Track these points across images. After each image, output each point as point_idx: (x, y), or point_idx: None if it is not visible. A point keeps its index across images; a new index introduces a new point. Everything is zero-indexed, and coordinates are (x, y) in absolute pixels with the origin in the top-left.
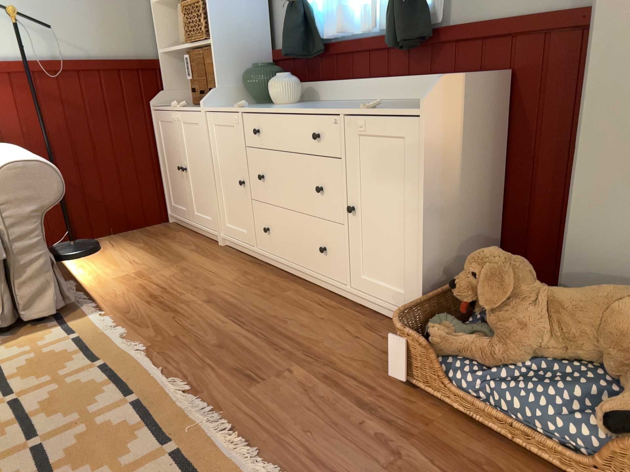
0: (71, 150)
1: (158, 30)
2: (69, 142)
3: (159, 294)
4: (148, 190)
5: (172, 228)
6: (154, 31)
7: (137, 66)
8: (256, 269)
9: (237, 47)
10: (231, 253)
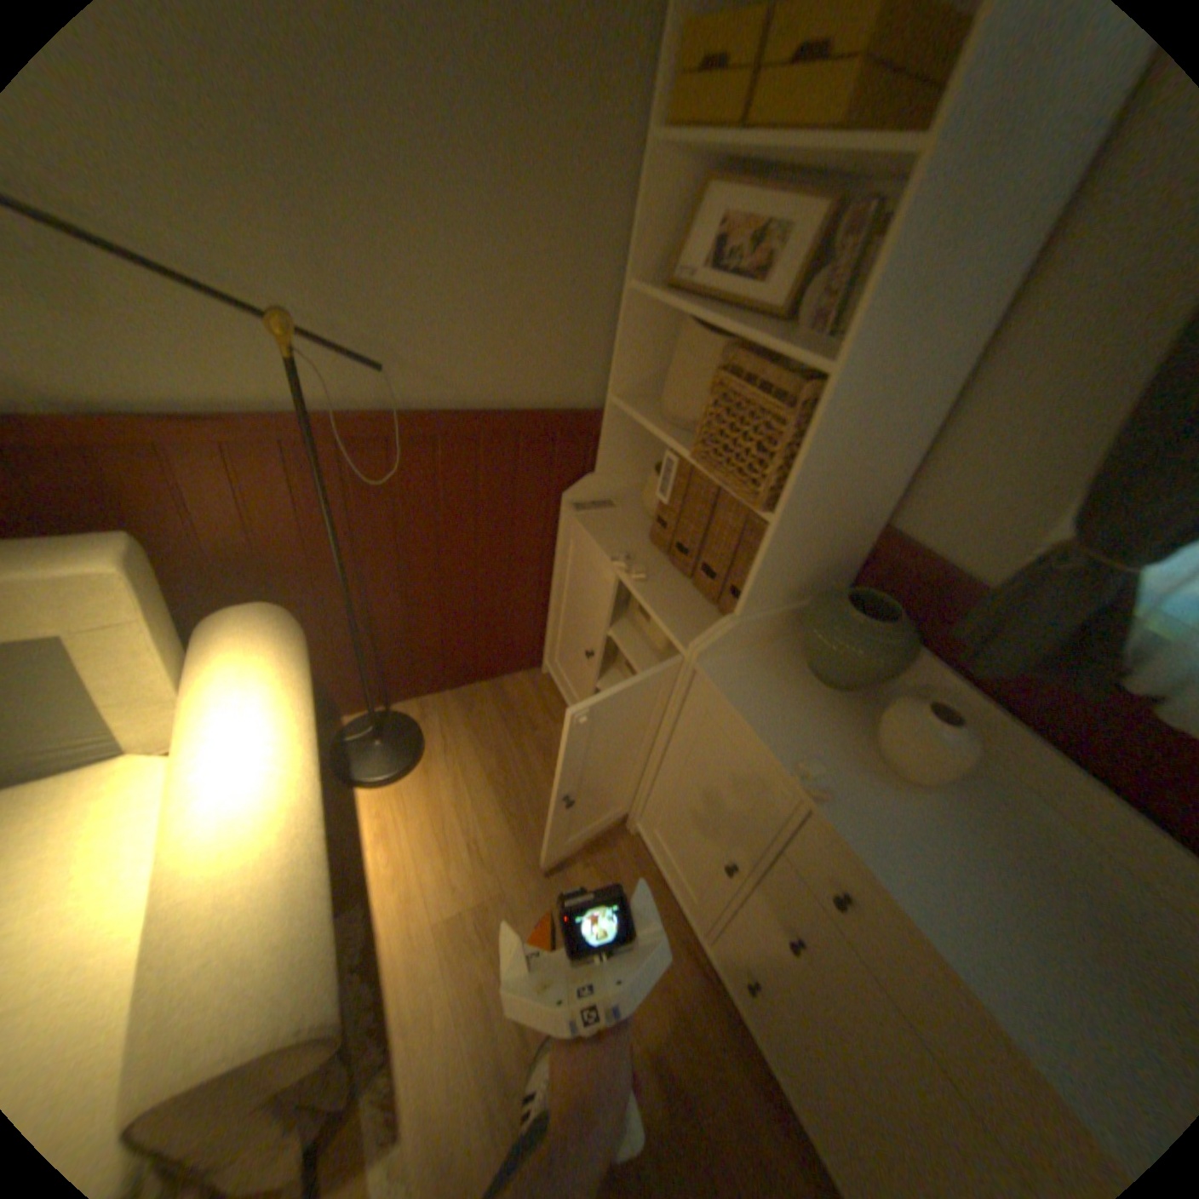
0: (396, 576)
1: (625, 347)
2: (394, 562)
3: (517, 1075)
4: (521, 627)
5: (547, 702)
6: (612, 342)
7: (559, 422)
8: (705, 1005)
9: (829, 528)
10: (653, 879)
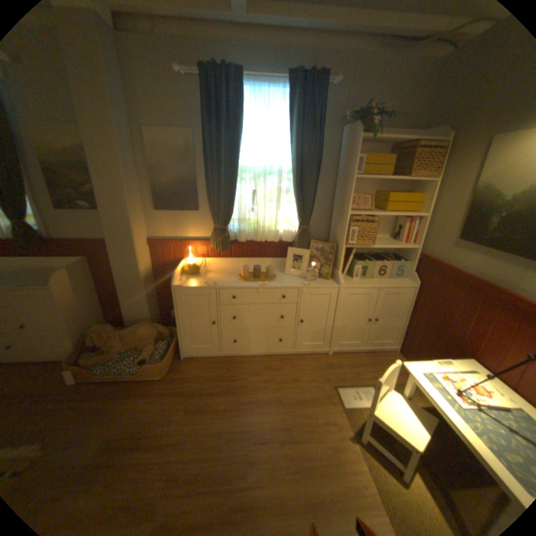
0: None
1: None
2: None
3: None
4: None
5: None
6: None
7: None
8: None
9: None
10: None
